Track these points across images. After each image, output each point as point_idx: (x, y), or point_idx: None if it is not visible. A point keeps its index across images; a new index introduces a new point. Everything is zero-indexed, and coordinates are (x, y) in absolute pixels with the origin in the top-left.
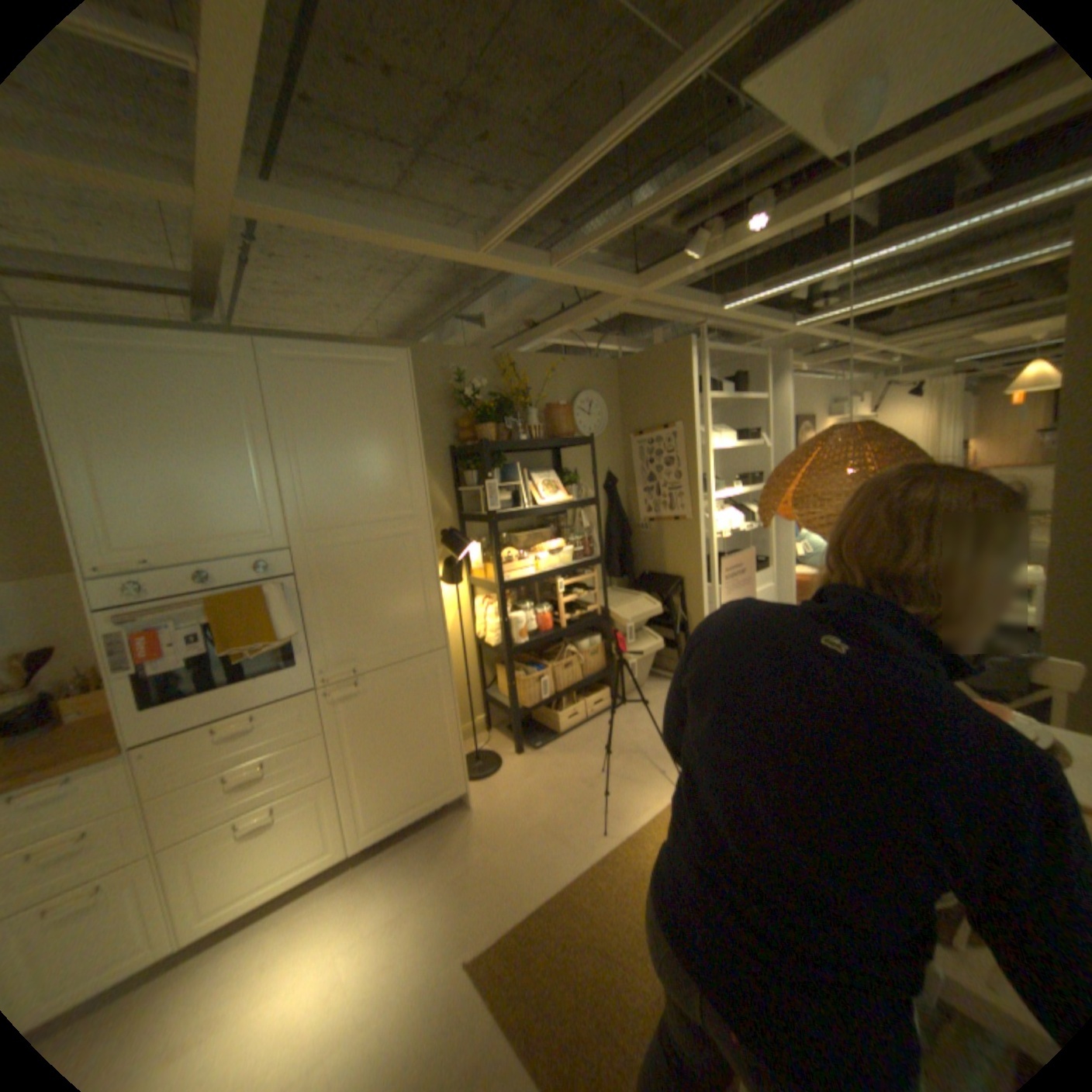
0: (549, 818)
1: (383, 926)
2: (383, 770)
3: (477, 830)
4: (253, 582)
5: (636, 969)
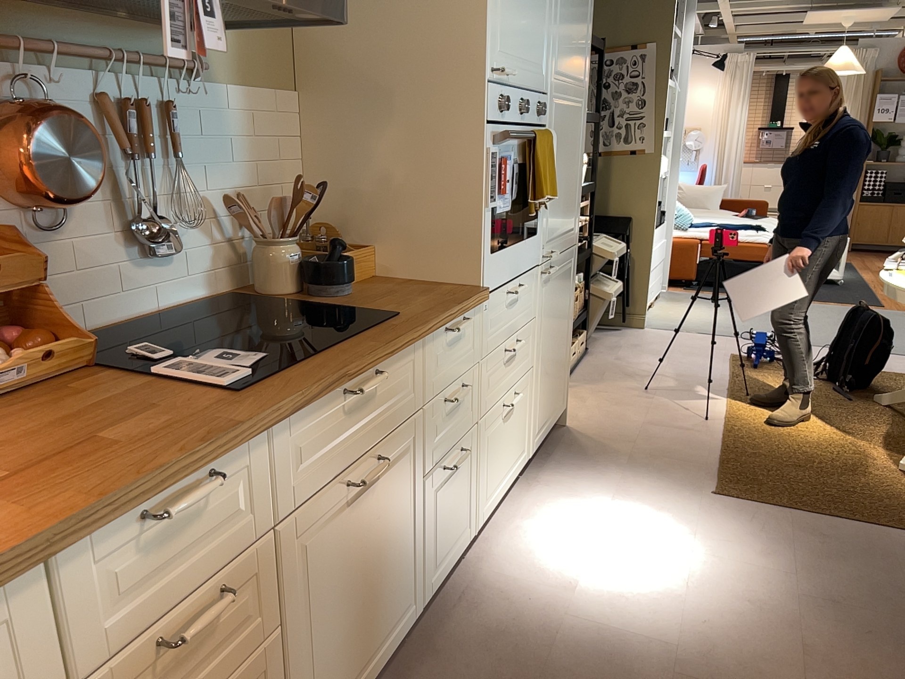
0: (644, 418)
1: (614, 493)
2: (549, 366)
3: (595, 434)
4: (537, 126)
5: (820, 465)
